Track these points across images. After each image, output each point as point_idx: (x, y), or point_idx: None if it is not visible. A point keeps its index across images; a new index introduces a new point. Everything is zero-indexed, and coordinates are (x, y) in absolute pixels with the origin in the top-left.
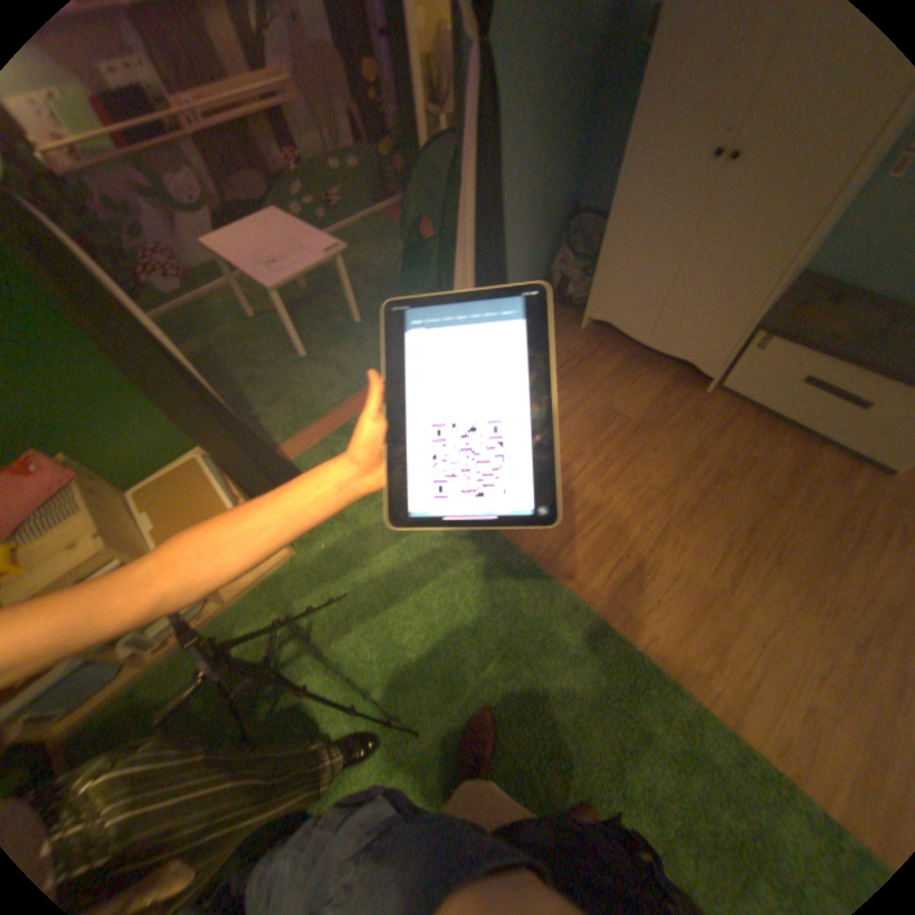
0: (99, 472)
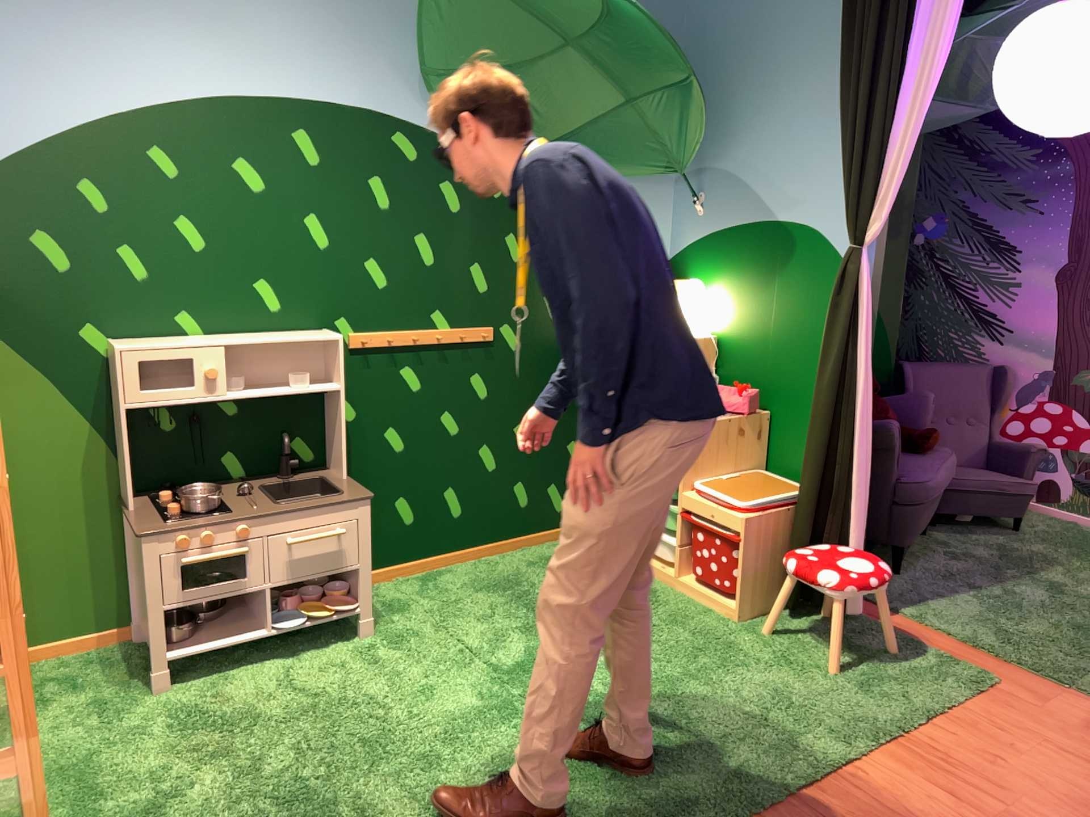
0: (769, 447)
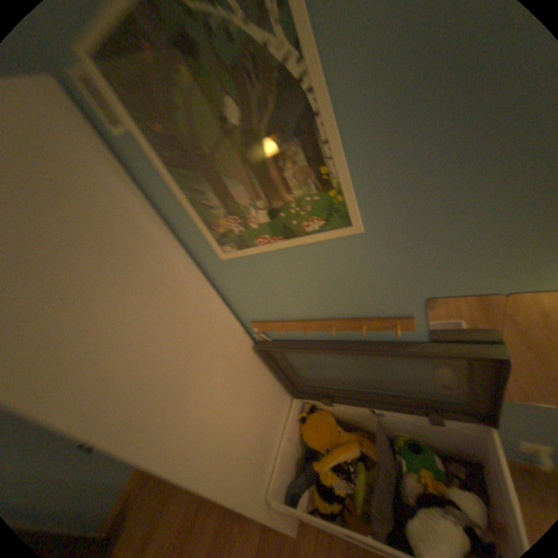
0: None
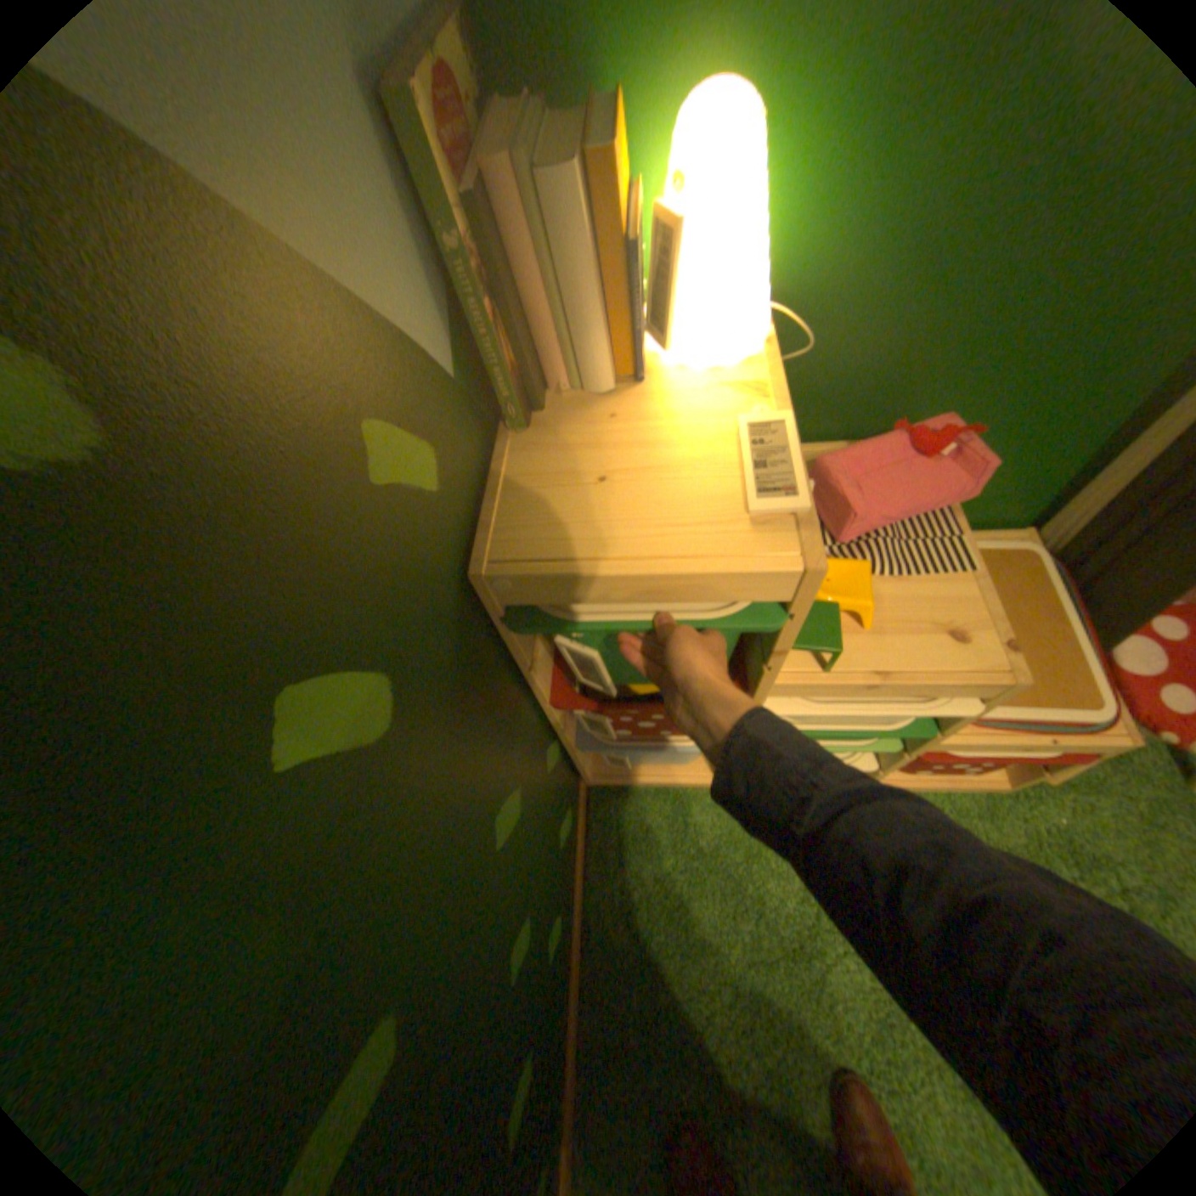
0: None
